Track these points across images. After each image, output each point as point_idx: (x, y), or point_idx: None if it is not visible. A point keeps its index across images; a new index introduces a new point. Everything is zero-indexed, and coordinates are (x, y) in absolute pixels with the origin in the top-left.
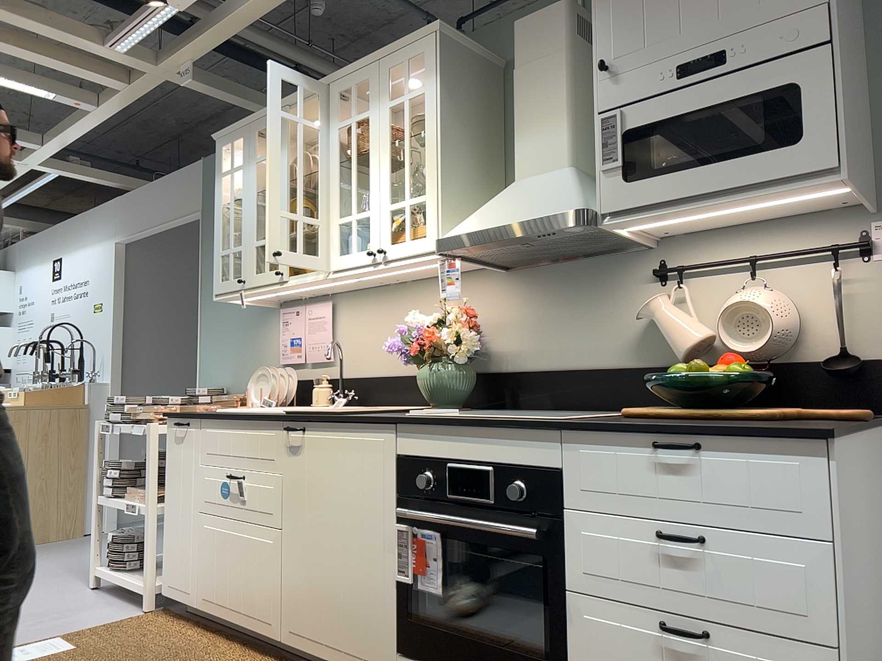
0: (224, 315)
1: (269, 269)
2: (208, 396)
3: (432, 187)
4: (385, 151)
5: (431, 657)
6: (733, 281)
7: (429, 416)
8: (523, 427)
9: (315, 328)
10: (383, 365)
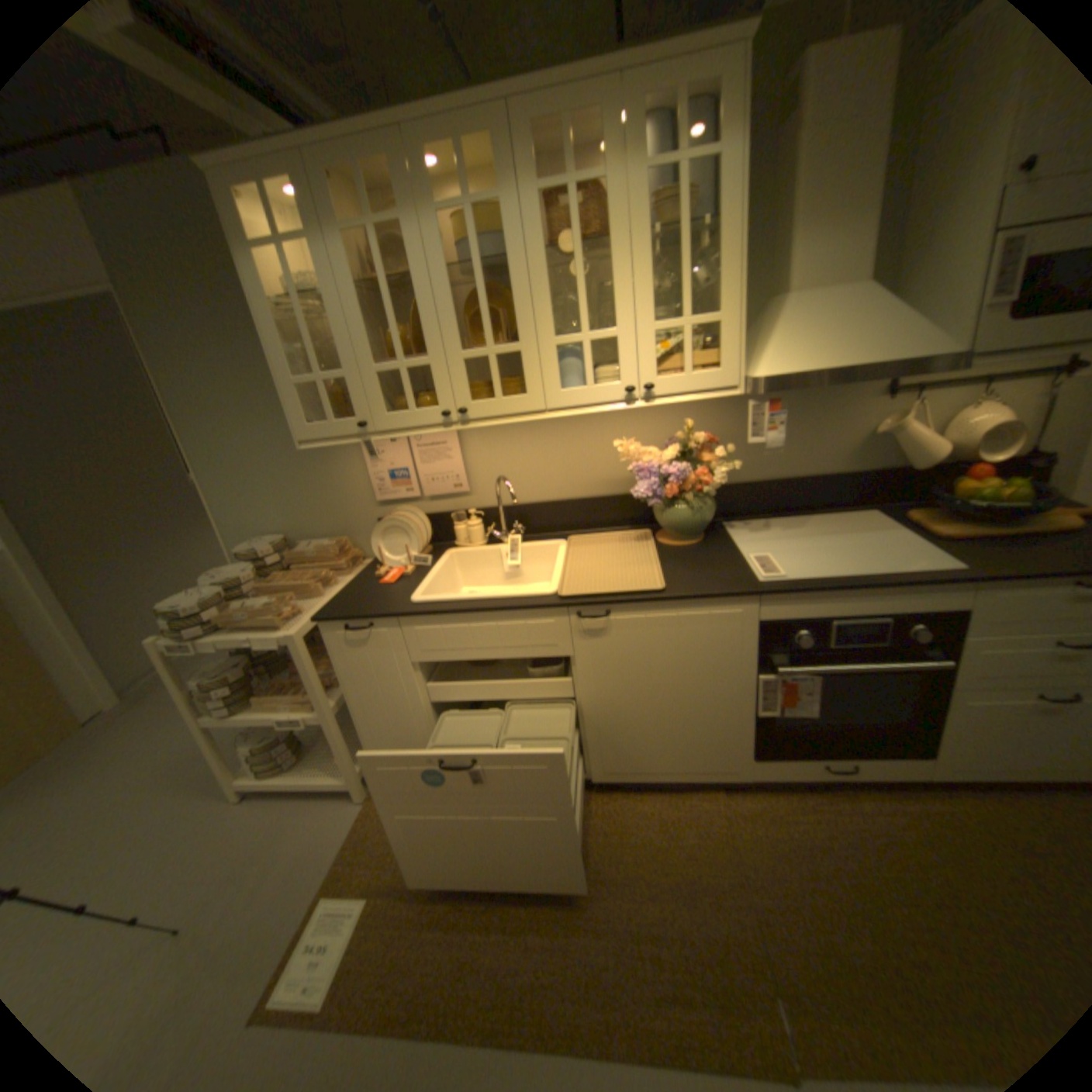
0: (238, 446)
1: (405, 404)
2: (272, 554)
3: (735, 305)
4: (644, 240)
5: (797, 757)
6: (960, 395)
7: (792, 578)
8: (944, 586)
9: (435, 458)
10: (548, 490)
